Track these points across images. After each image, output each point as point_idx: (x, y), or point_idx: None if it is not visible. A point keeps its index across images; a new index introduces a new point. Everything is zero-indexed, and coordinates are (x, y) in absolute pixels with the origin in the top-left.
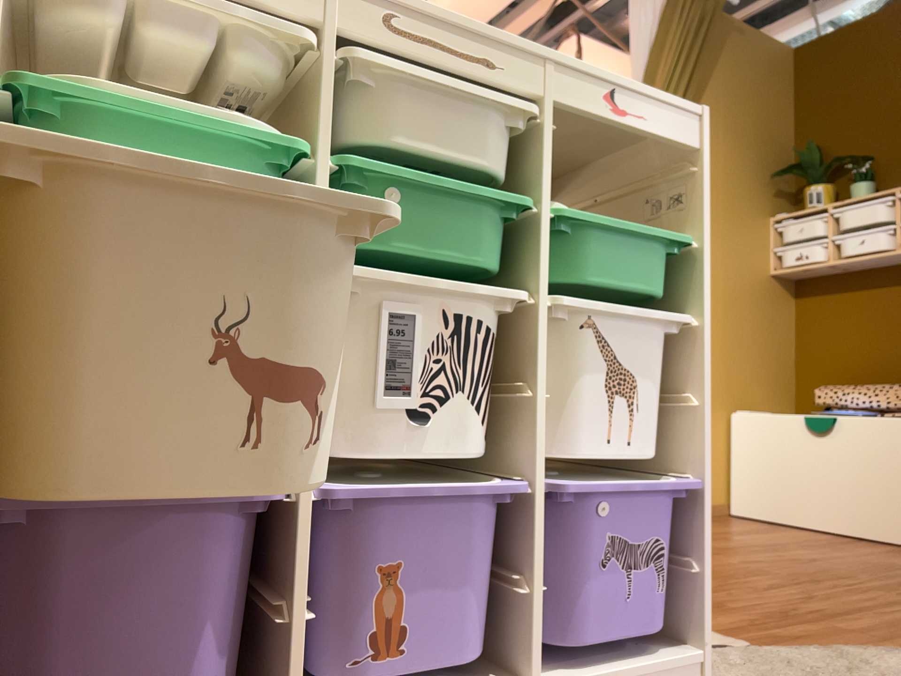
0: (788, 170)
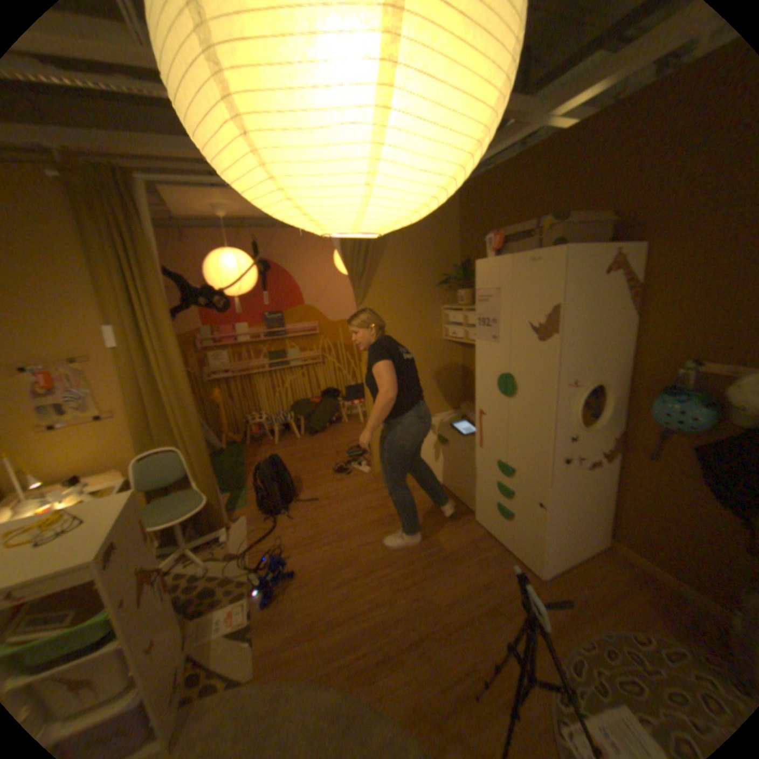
0: (451, 278)
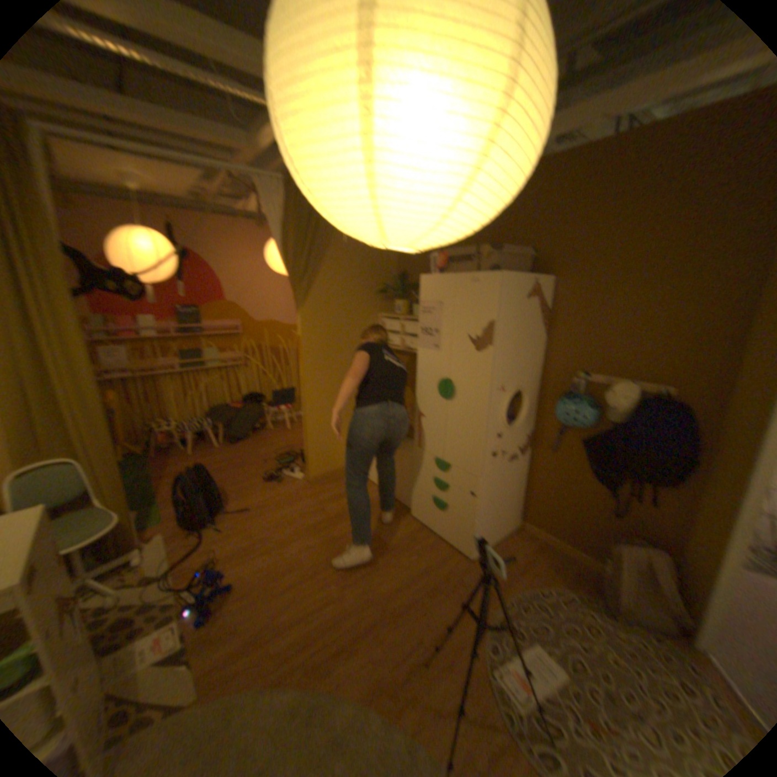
0: (391, 289)
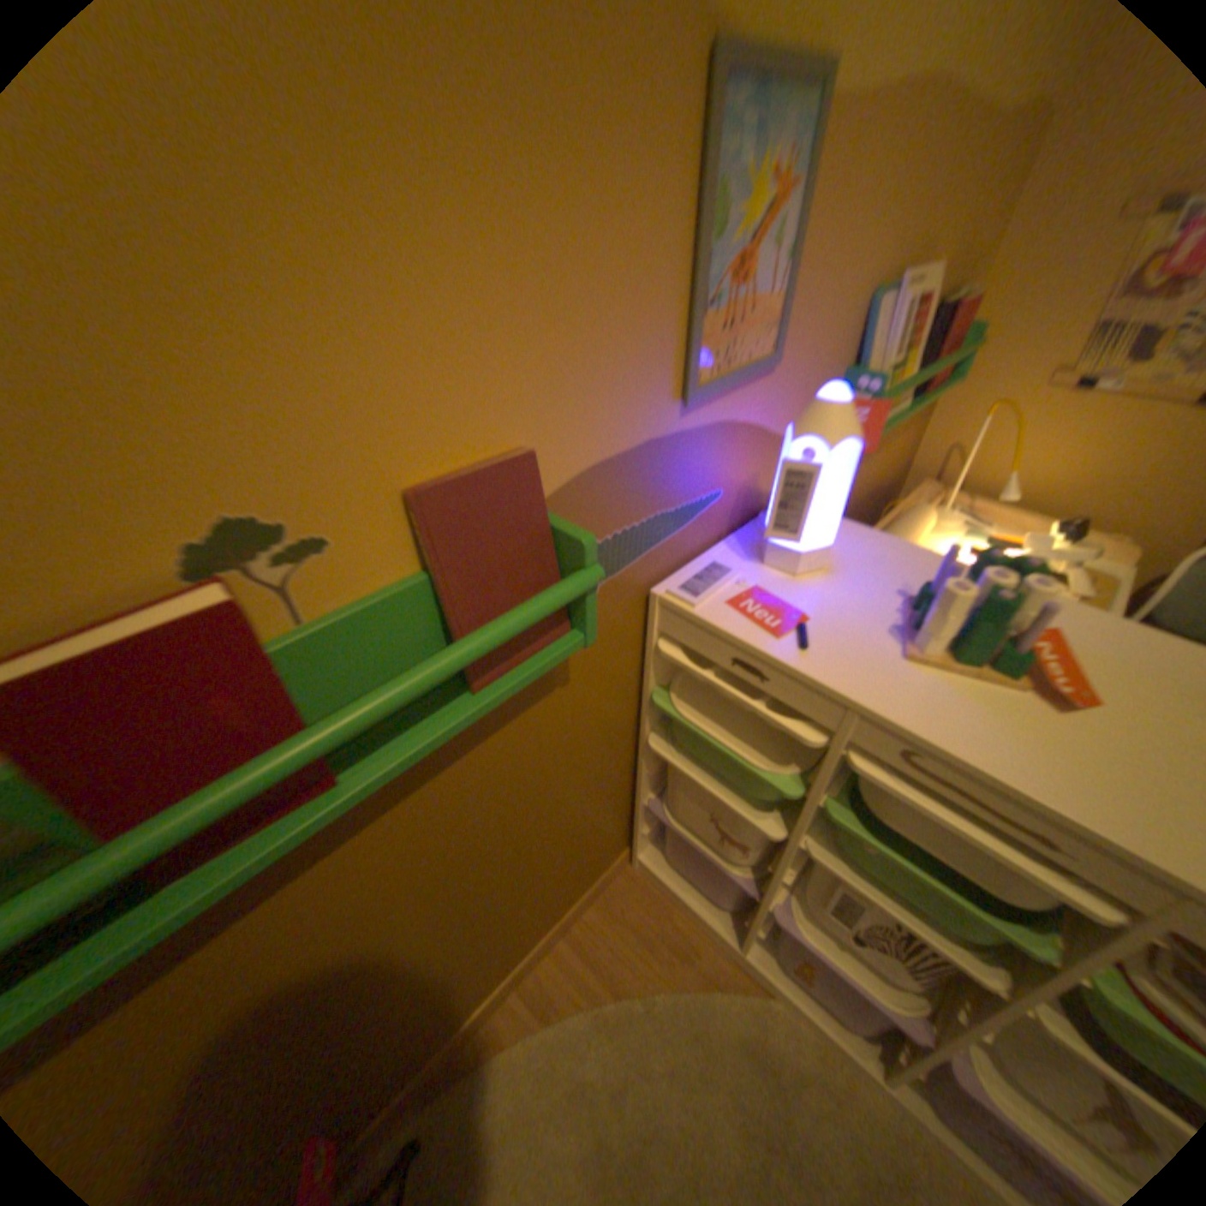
0: None
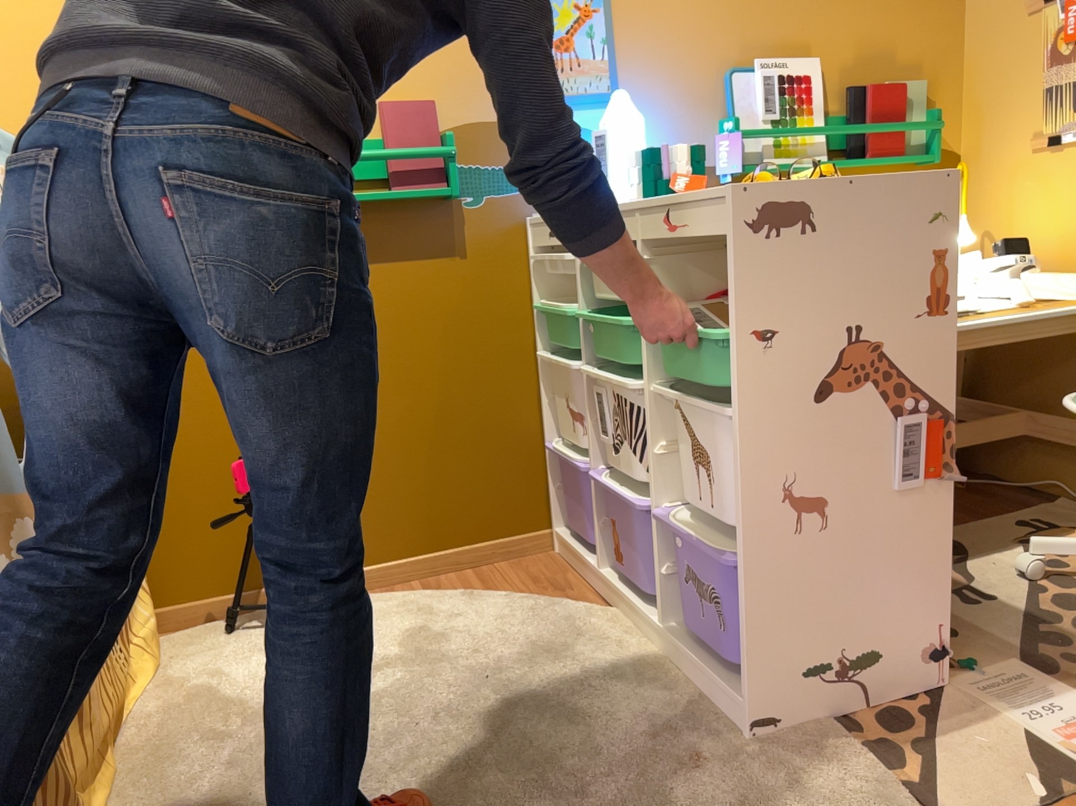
0: None
